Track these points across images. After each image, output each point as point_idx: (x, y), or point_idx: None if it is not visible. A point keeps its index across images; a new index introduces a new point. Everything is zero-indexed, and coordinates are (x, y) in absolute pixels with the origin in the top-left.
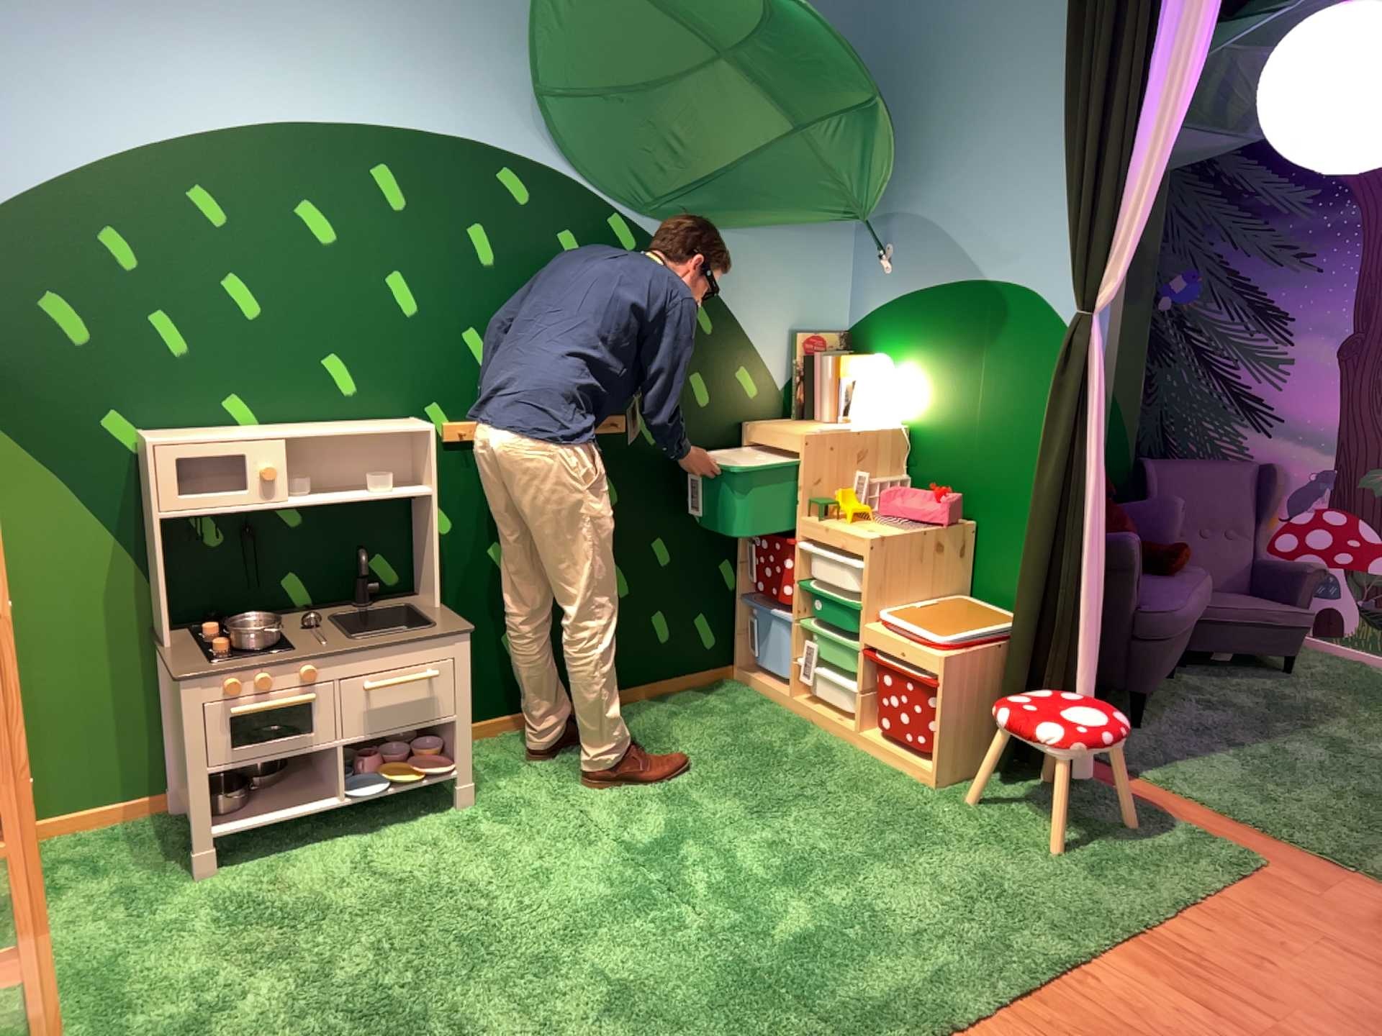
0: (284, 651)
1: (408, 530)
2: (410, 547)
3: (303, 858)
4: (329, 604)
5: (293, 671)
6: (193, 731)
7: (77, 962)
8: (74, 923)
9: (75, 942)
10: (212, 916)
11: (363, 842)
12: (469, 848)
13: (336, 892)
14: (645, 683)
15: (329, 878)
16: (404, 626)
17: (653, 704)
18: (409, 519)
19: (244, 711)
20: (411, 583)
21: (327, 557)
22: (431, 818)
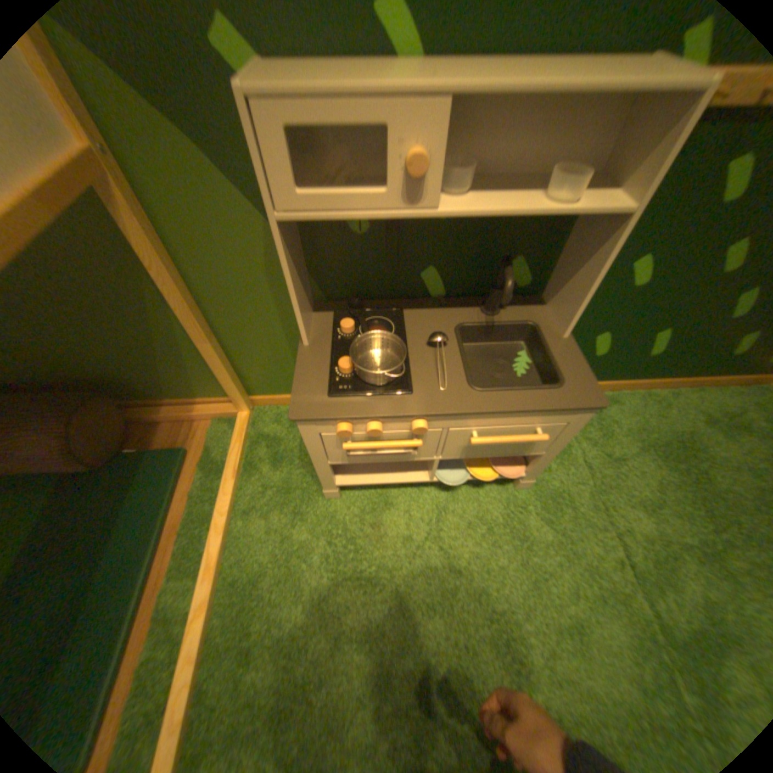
0: (403, 394)
1: (565, 236)
2: (558, 253)
3: (397, 502)
4: (460, 298)
5: (406, 423)
6: (314, 447)
7: (238, 567)
8: (249, 515)
9: (243, 540)
10: (326, 552)
11: (441, 501)
12: (519, 548)
13: (411, 564)
14: (693, 378)
15: (410, 537)
16: (524, 346)
17: (690, 397)
18: (572, 221)
19: (355, 448)
20: (543, 287)
21: (469, 255)
22: (494, 489)
